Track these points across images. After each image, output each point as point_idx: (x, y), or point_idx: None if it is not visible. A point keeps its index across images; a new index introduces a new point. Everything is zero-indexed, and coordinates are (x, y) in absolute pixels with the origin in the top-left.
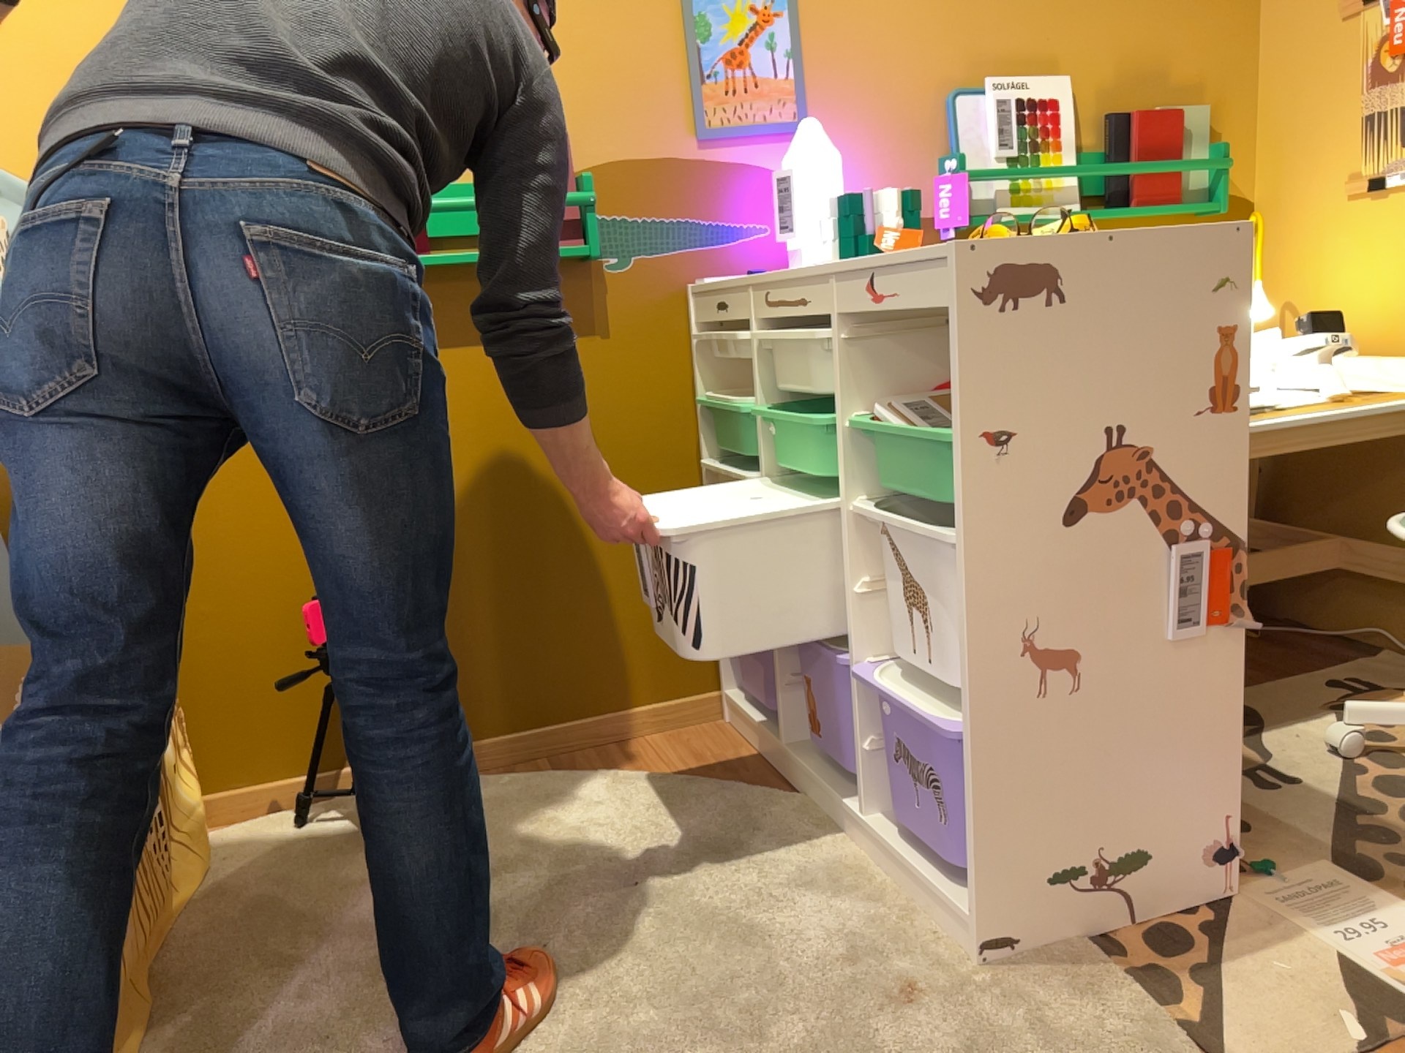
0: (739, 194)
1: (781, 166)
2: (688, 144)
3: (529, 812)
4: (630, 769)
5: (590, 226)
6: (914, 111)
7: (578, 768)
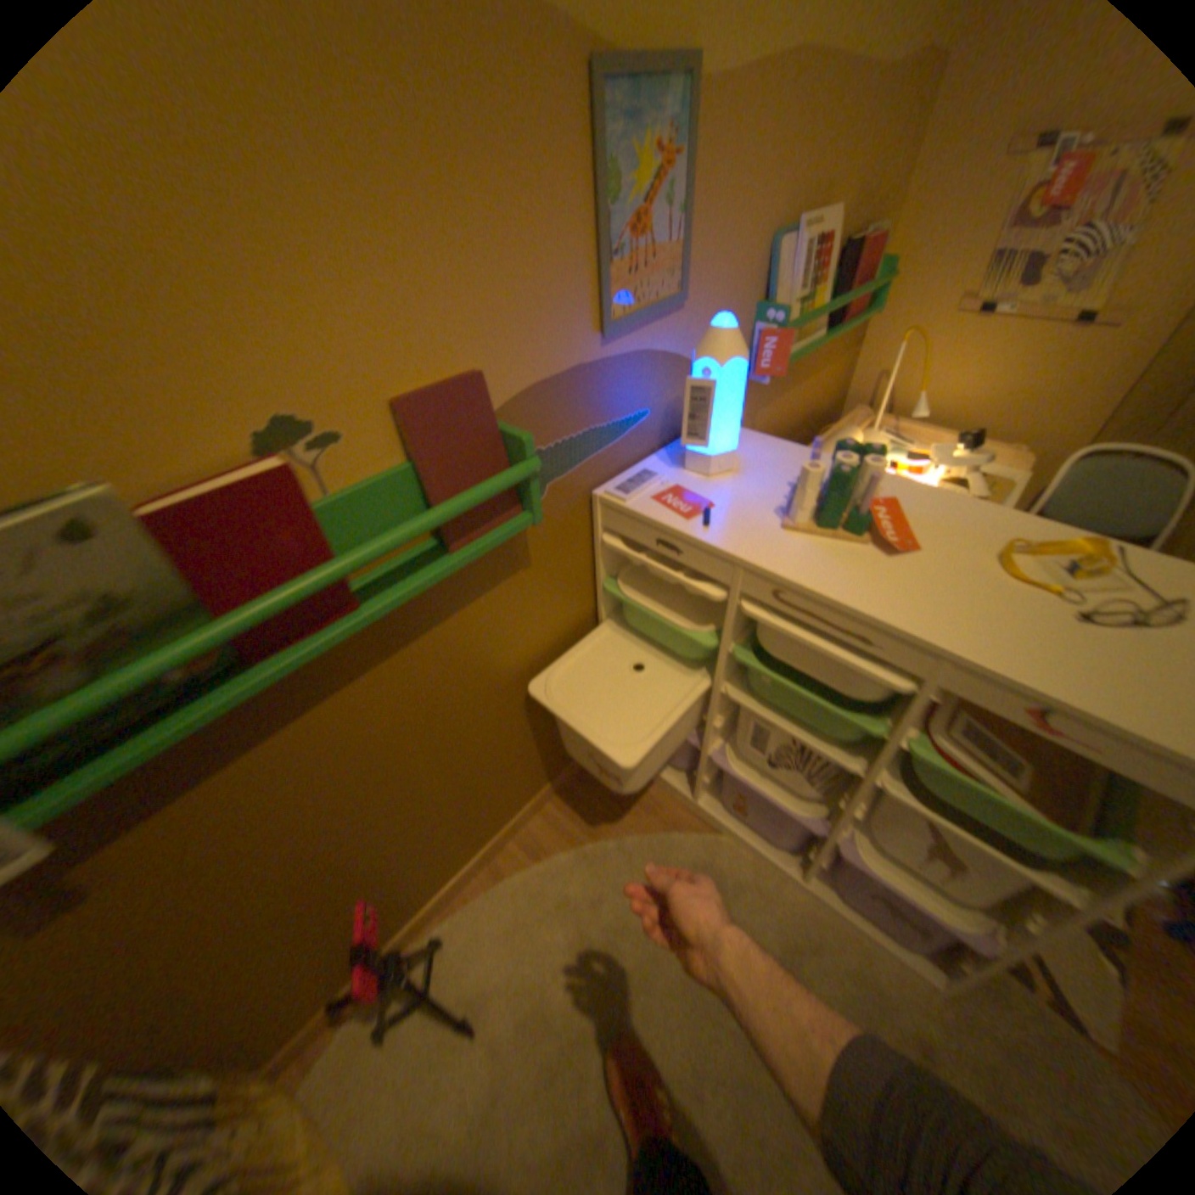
0: (631, 386)
1: (662, 345)
2: (594, 343)
3: (557, 930)
4: (583, 833)
5: (532, 492)
6: (752, 257)
7: (544, 843)
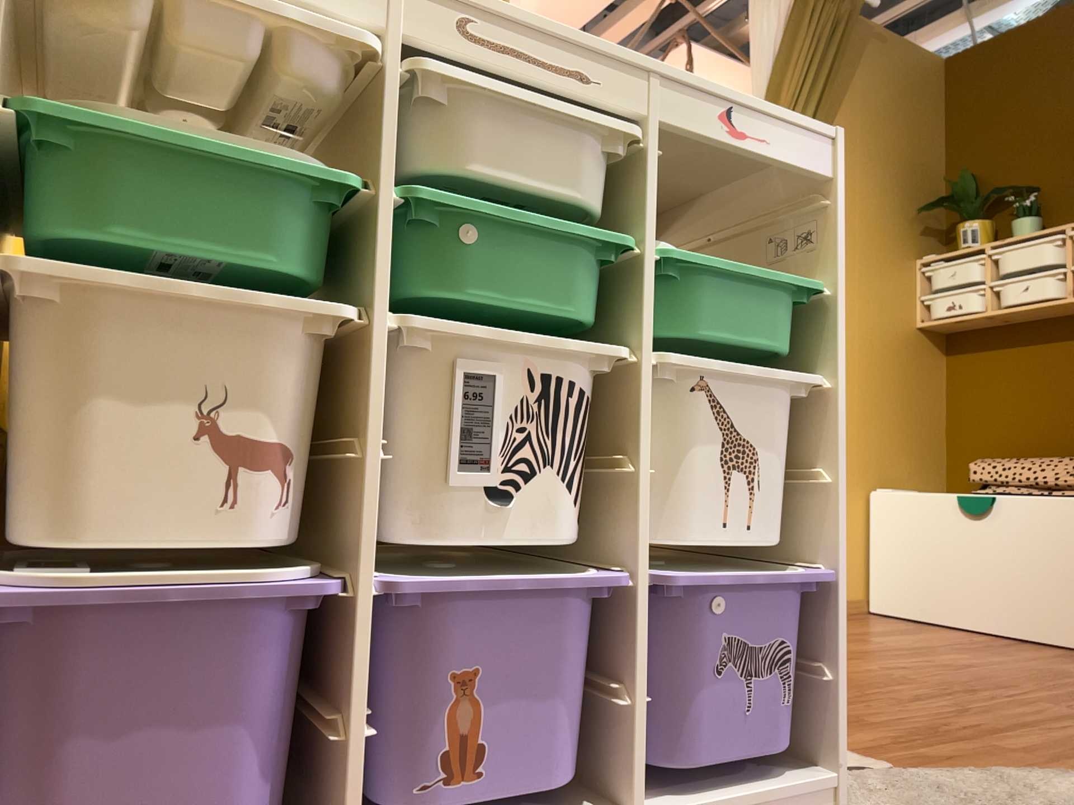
0: None
1: None
2: None
3: None
4: None
5: None
6: None
7: None
